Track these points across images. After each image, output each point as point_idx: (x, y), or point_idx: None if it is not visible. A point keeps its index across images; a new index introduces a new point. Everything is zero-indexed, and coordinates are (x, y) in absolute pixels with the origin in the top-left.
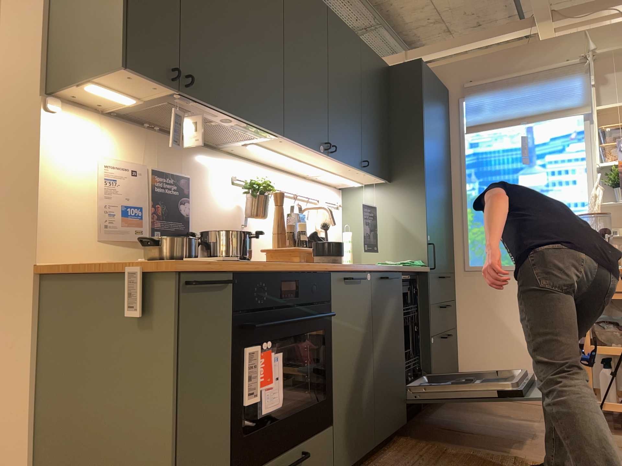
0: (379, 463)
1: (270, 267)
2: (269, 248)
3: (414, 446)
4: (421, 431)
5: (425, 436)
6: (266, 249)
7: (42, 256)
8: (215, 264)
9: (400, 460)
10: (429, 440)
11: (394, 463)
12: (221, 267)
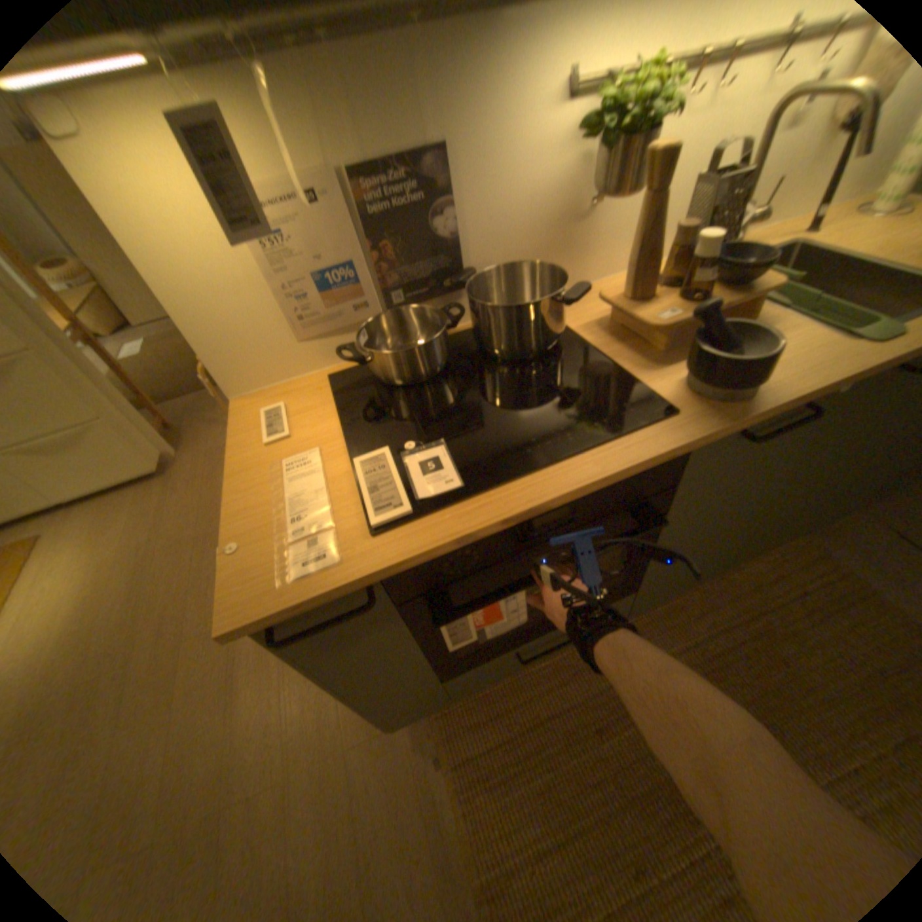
0: (725, 581)
1: (492, 511)
2: (613, 295)
3: (807, 563)
4: (850, 526)
5: (848, 540)
6: (606, 300)
7: (228, 391)
8: (340, 569)
9: (762, 588)
10: (846, 555)
11: (748, 591)
12: (338, 593)
